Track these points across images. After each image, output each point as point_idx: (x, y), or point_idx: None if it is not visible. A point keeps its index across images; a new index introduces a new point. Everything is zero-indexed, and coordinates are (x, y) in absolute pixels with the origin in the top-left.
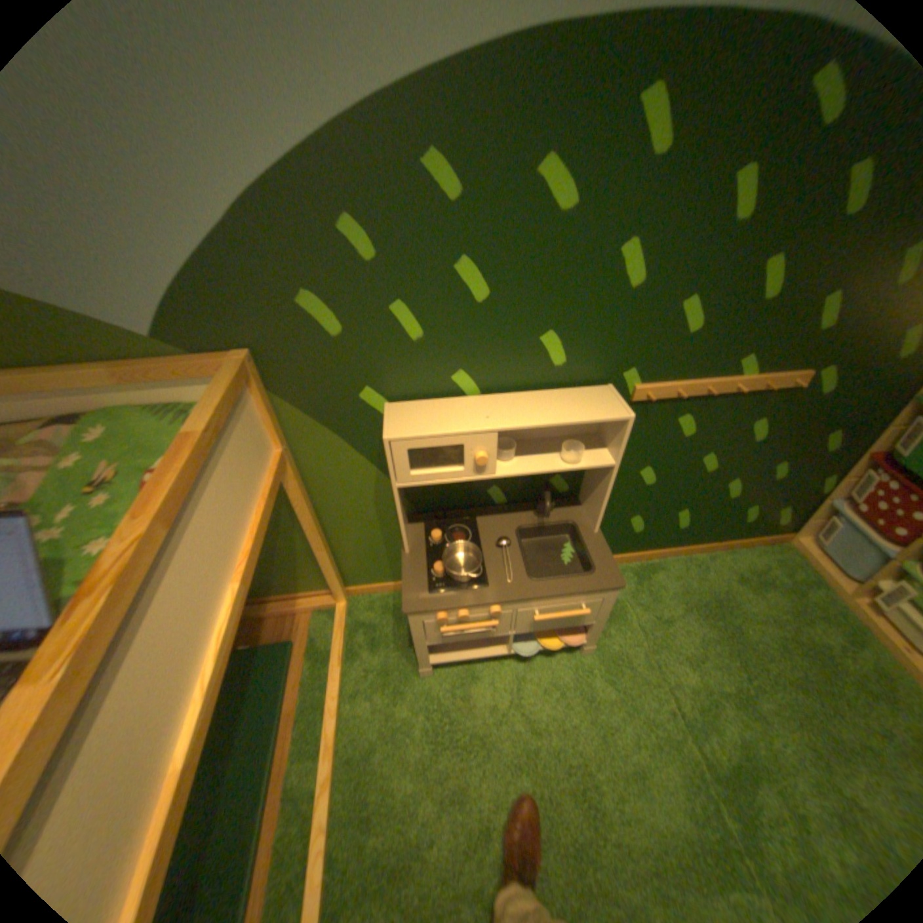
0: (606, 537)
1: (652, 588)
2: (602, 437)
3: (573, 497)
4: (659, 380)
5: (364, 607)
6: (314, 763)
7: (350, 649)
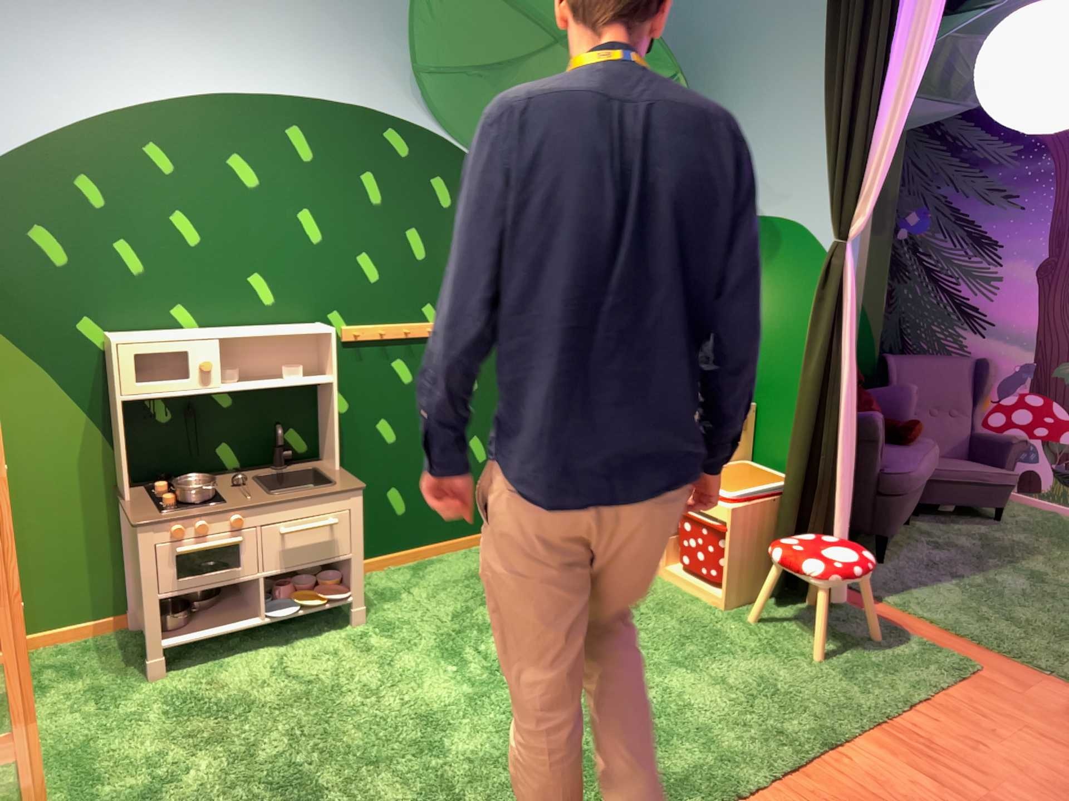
0: (365, 520)
1: (430, 574)
2: (321, 369)
3: (314, 458)
4: (360, 322)
5: (51, 654)
6: (5, 767)
7: (38, 685)
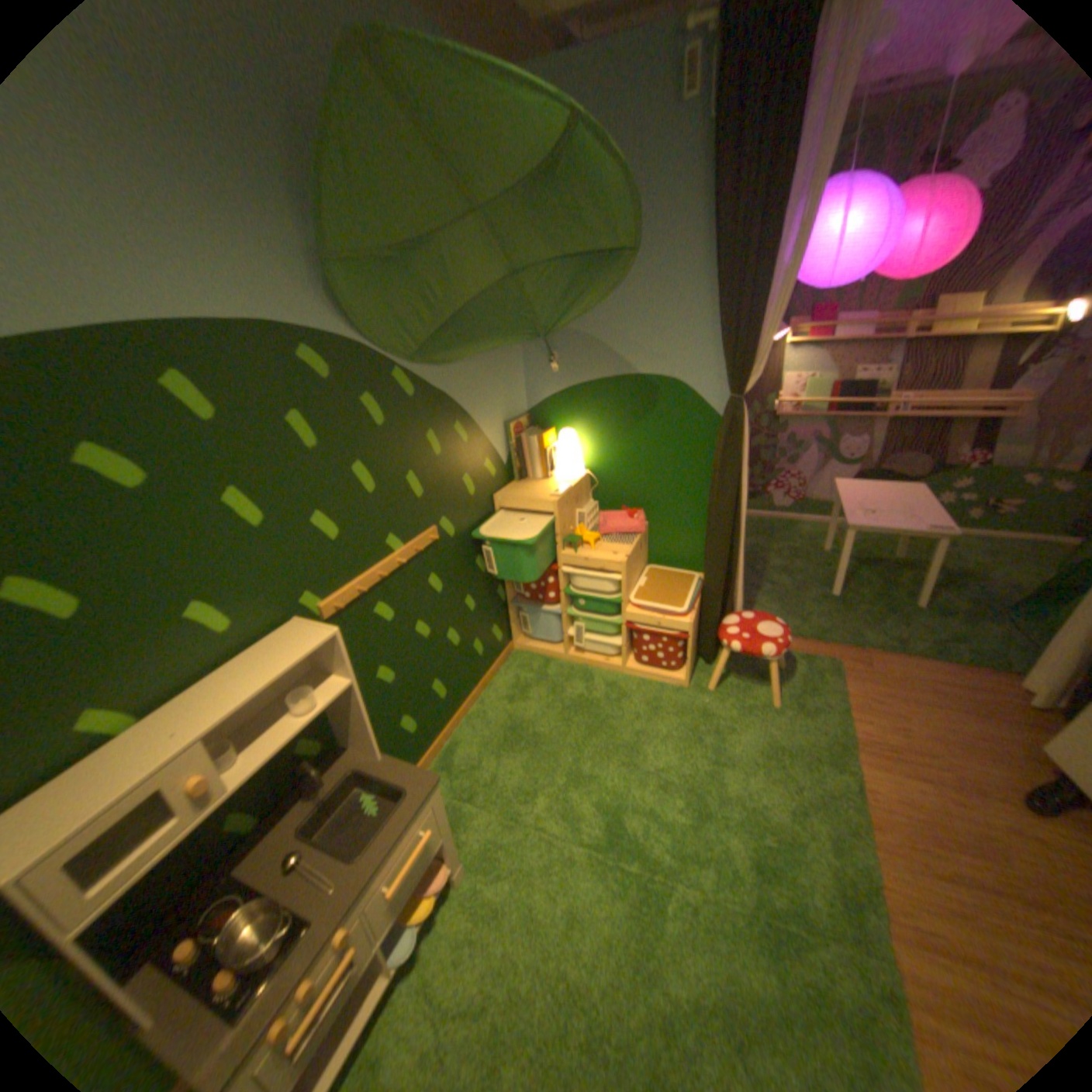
0: (390, 759)
1: (460, 766)
2: (320, 667)
3: (332, 748)
4: (335, 589)
5: None
6: None
7: None
